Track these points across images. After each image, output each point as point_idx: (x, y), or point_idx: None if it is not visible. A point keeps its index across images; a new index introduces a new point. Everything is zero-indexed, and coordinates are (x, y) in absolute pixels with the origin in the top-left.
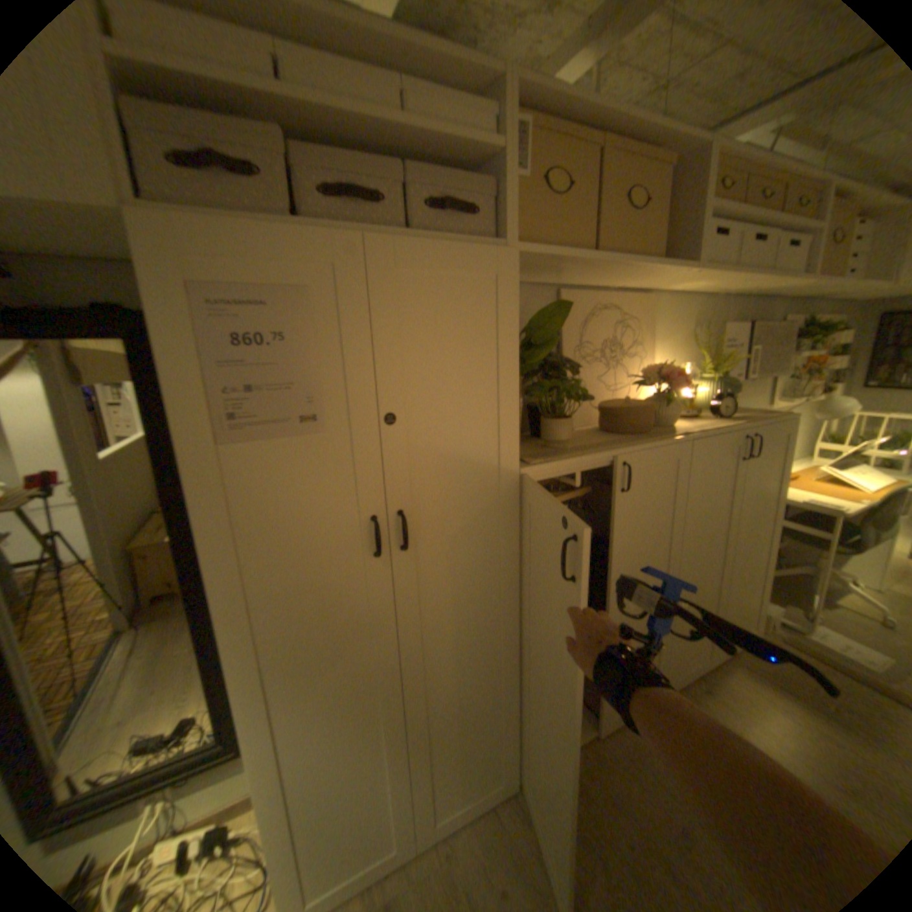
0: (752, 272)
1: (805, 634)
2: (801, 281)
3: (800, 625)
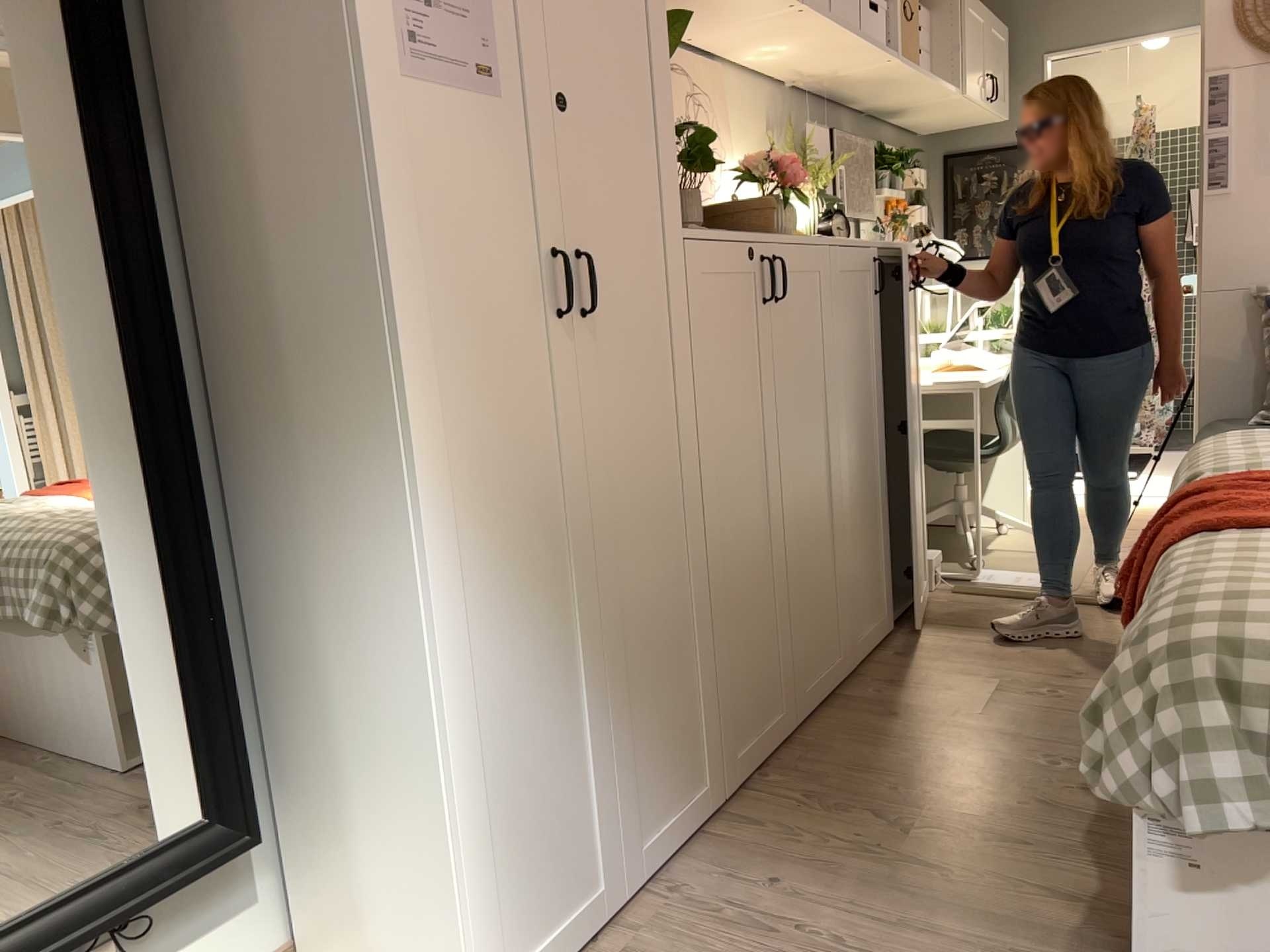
0: (847, 28)
1: (972, 578)
2: (885, 61)
3: (961, 573)
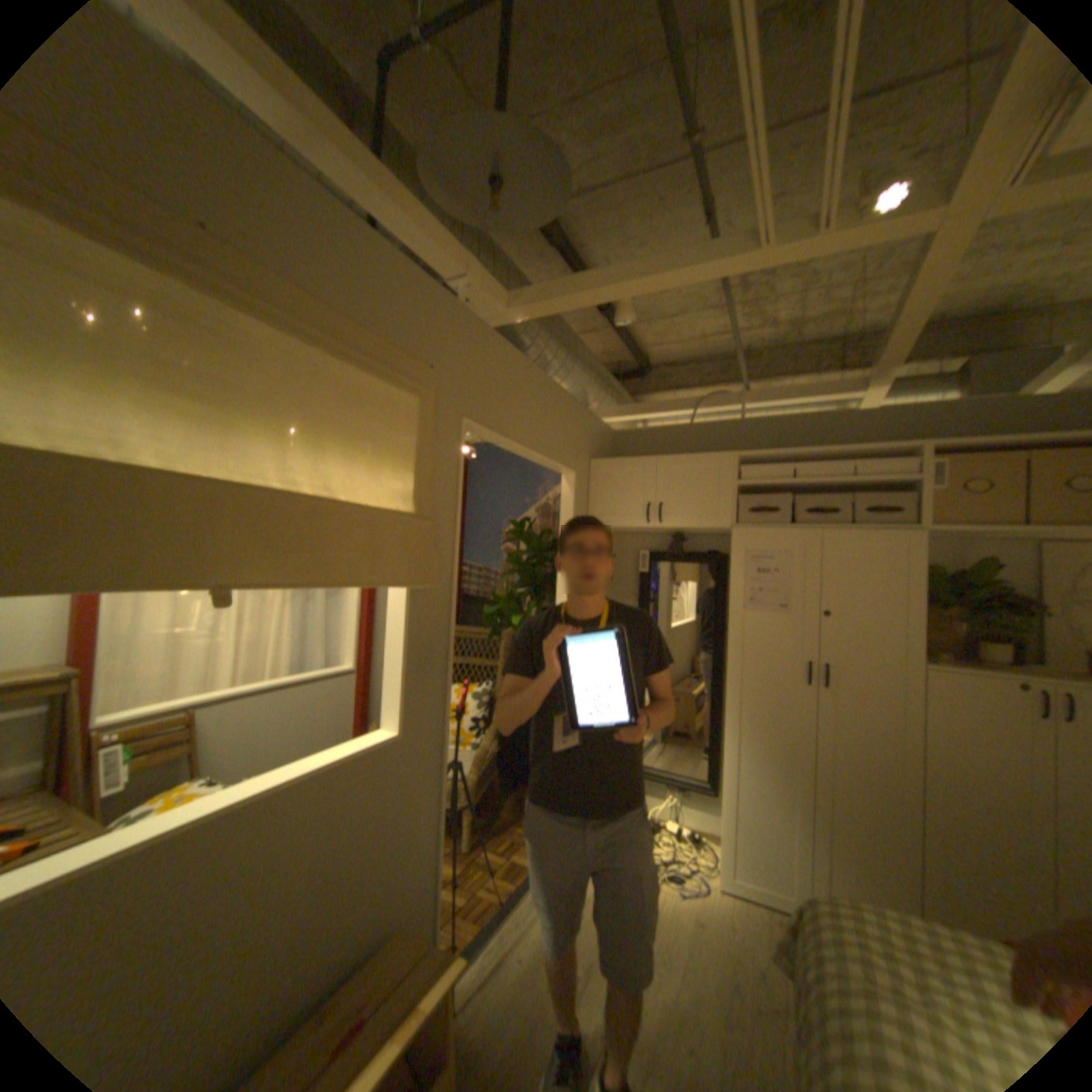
0: None
1: None
2: None
3: None
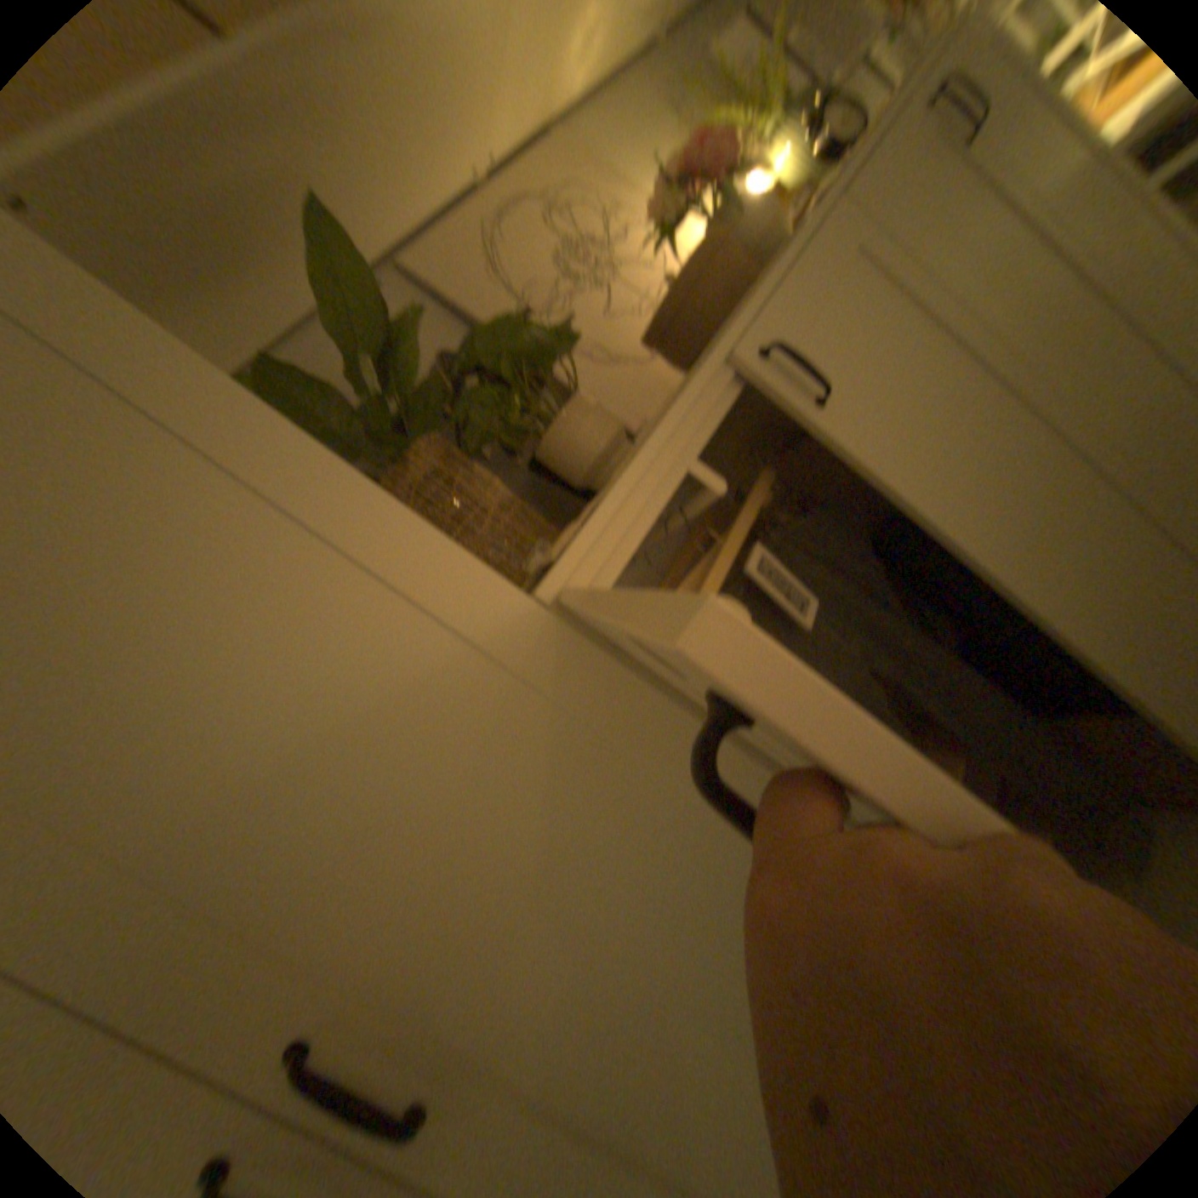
0: None
1: None
2: None
3: None
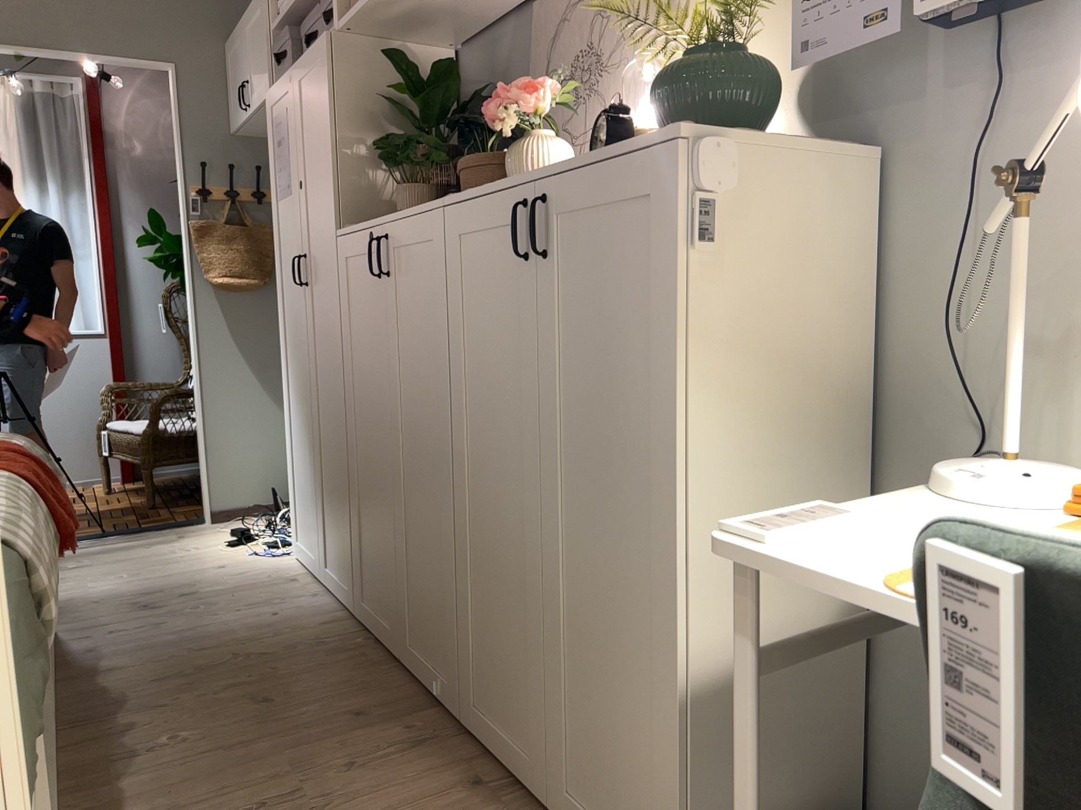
0: None
1: None
2: None
3: None
